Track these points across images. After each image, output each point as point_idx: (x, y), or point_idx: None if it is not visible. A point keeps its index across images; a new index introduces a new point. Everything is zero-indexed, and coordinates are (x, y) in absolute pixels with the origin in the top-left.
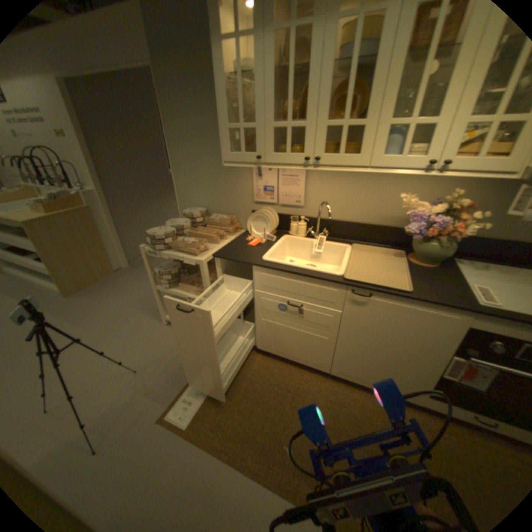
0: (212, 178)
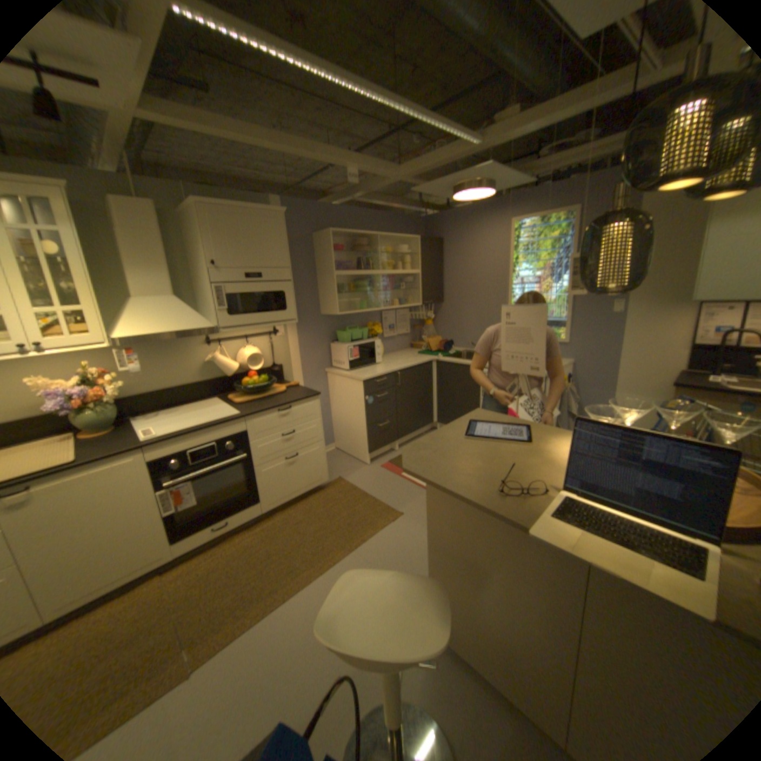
0: None
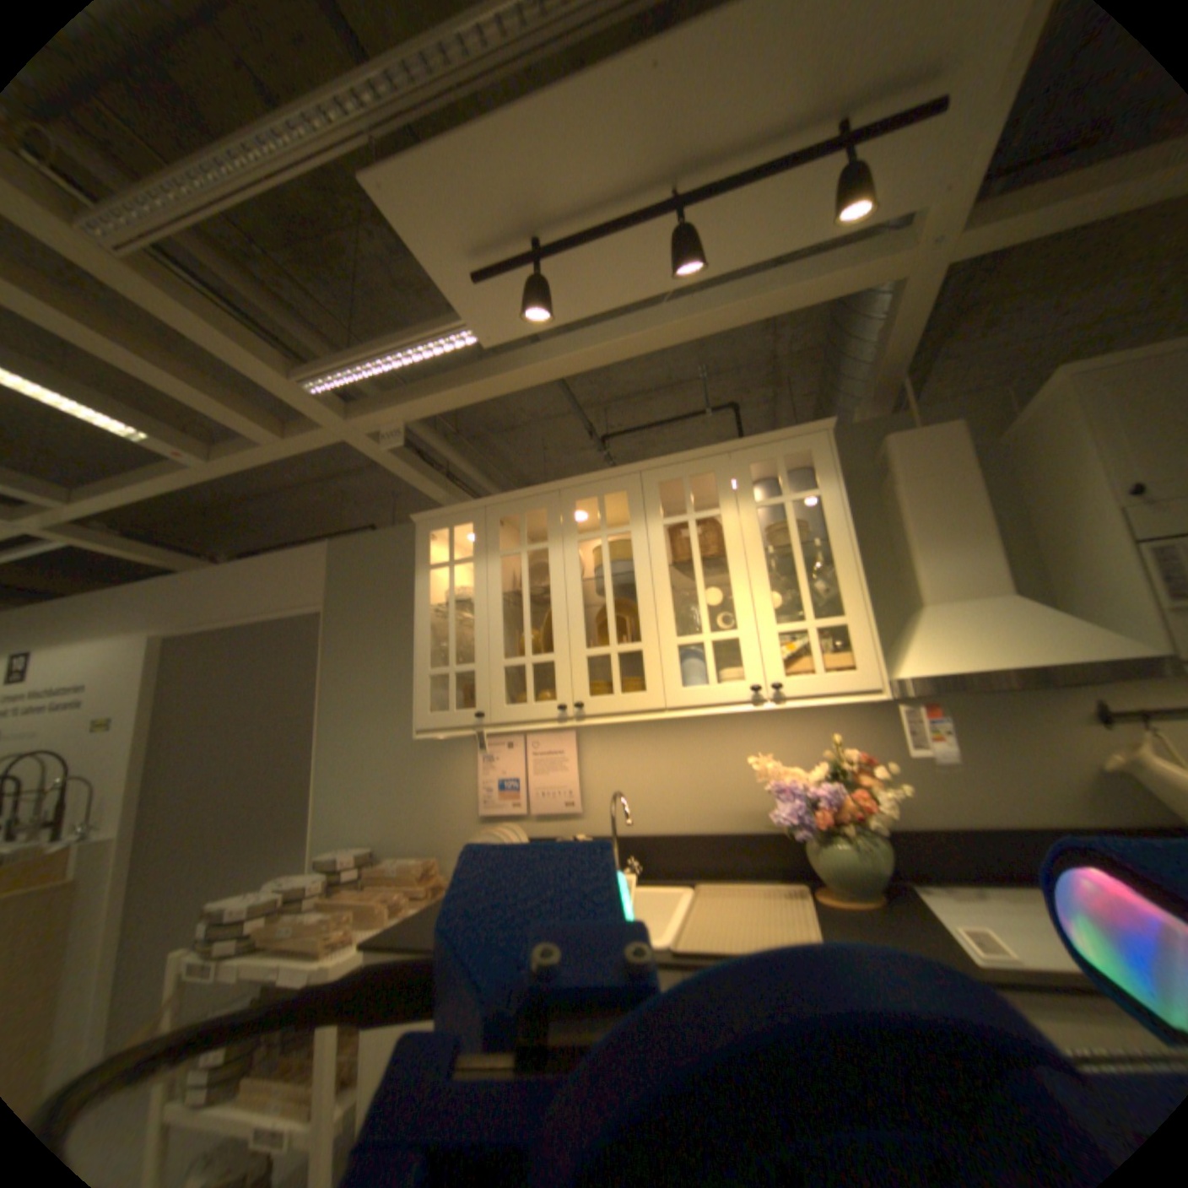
0: (397, 777)
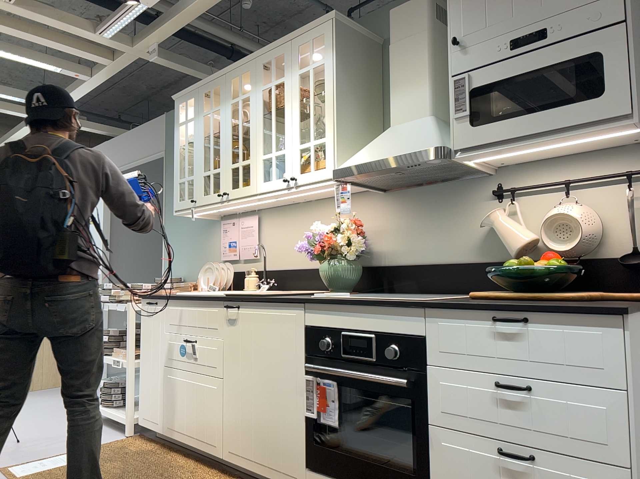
0: (192, 242)
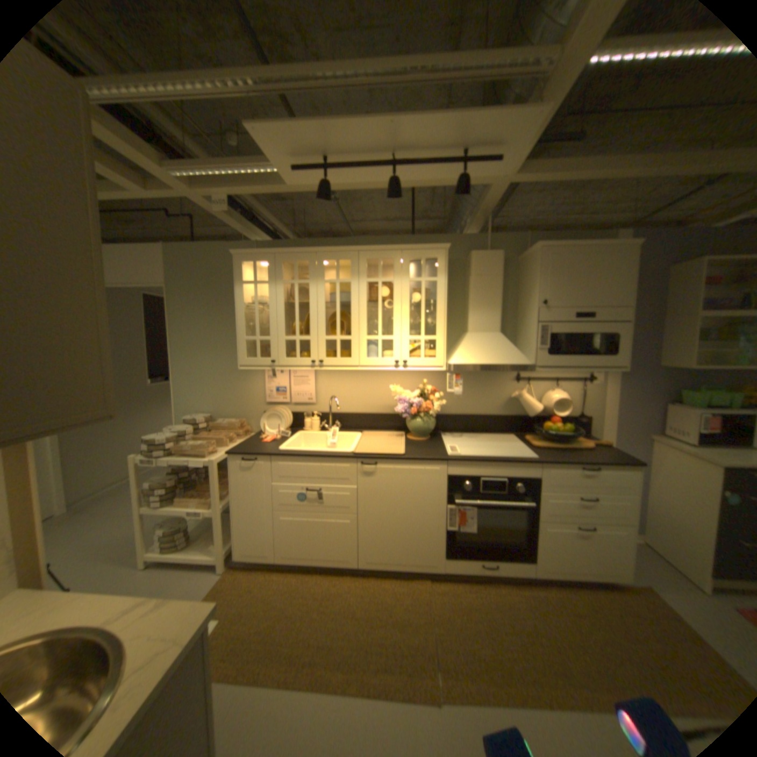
0: (220, 383)
